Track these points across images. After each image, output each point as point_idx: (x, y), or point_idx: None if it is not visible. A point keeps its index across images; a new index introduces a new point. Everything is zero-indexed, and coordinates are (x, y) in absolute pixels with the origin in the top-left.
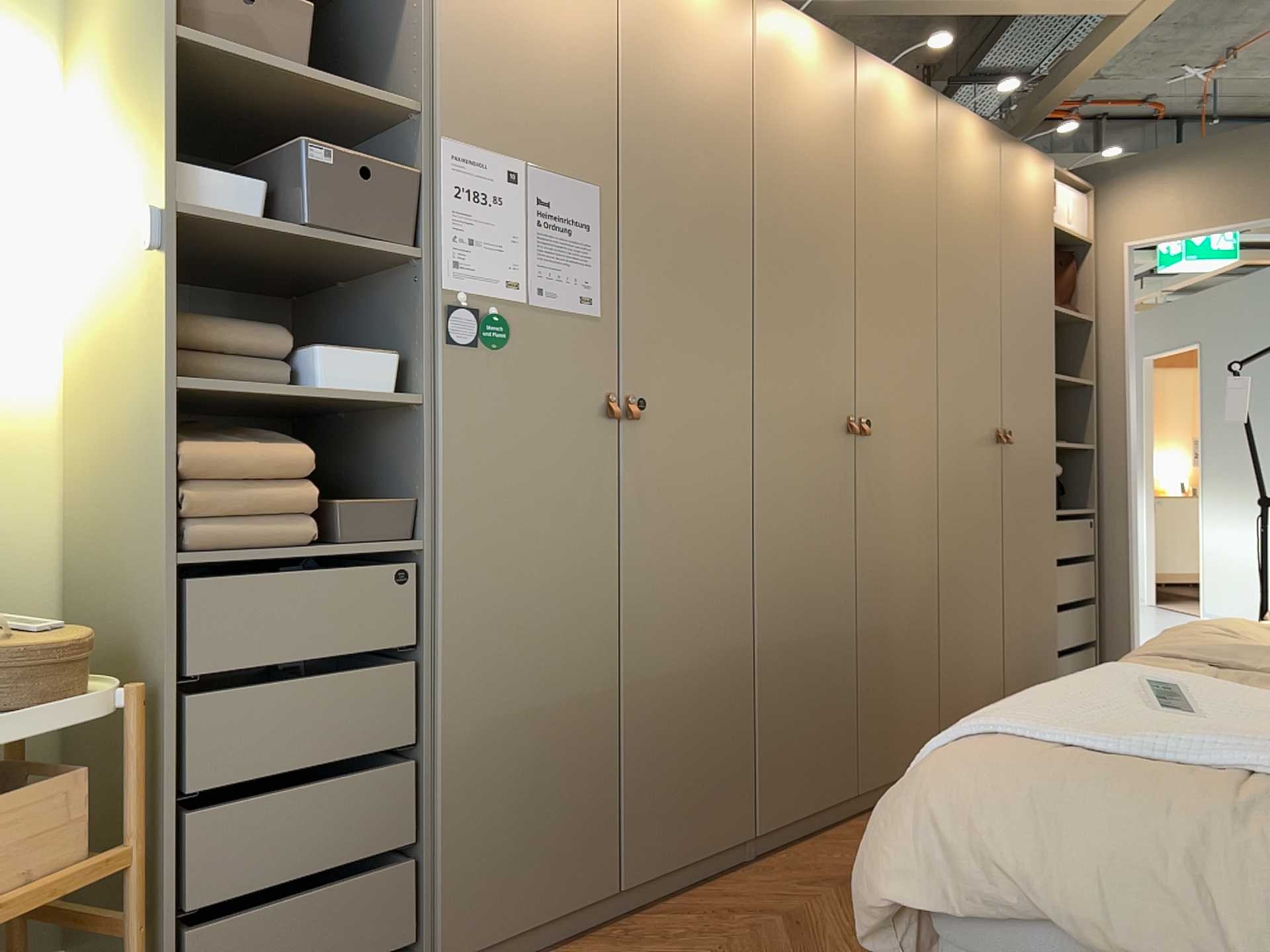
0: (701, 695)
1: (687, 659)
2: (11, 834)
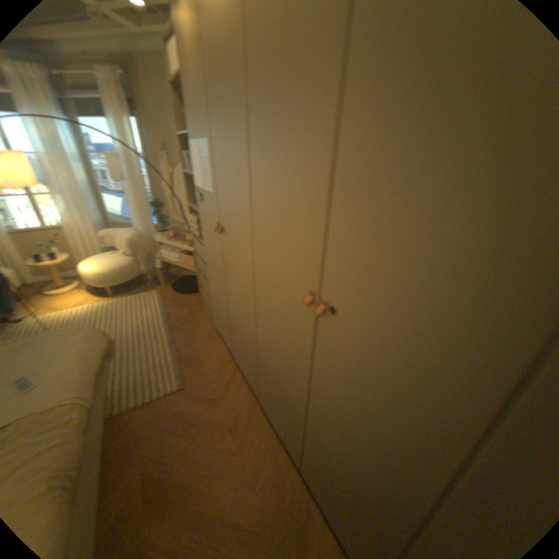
0: (244, 342)
1: (240, 327)
2: (187, 260)
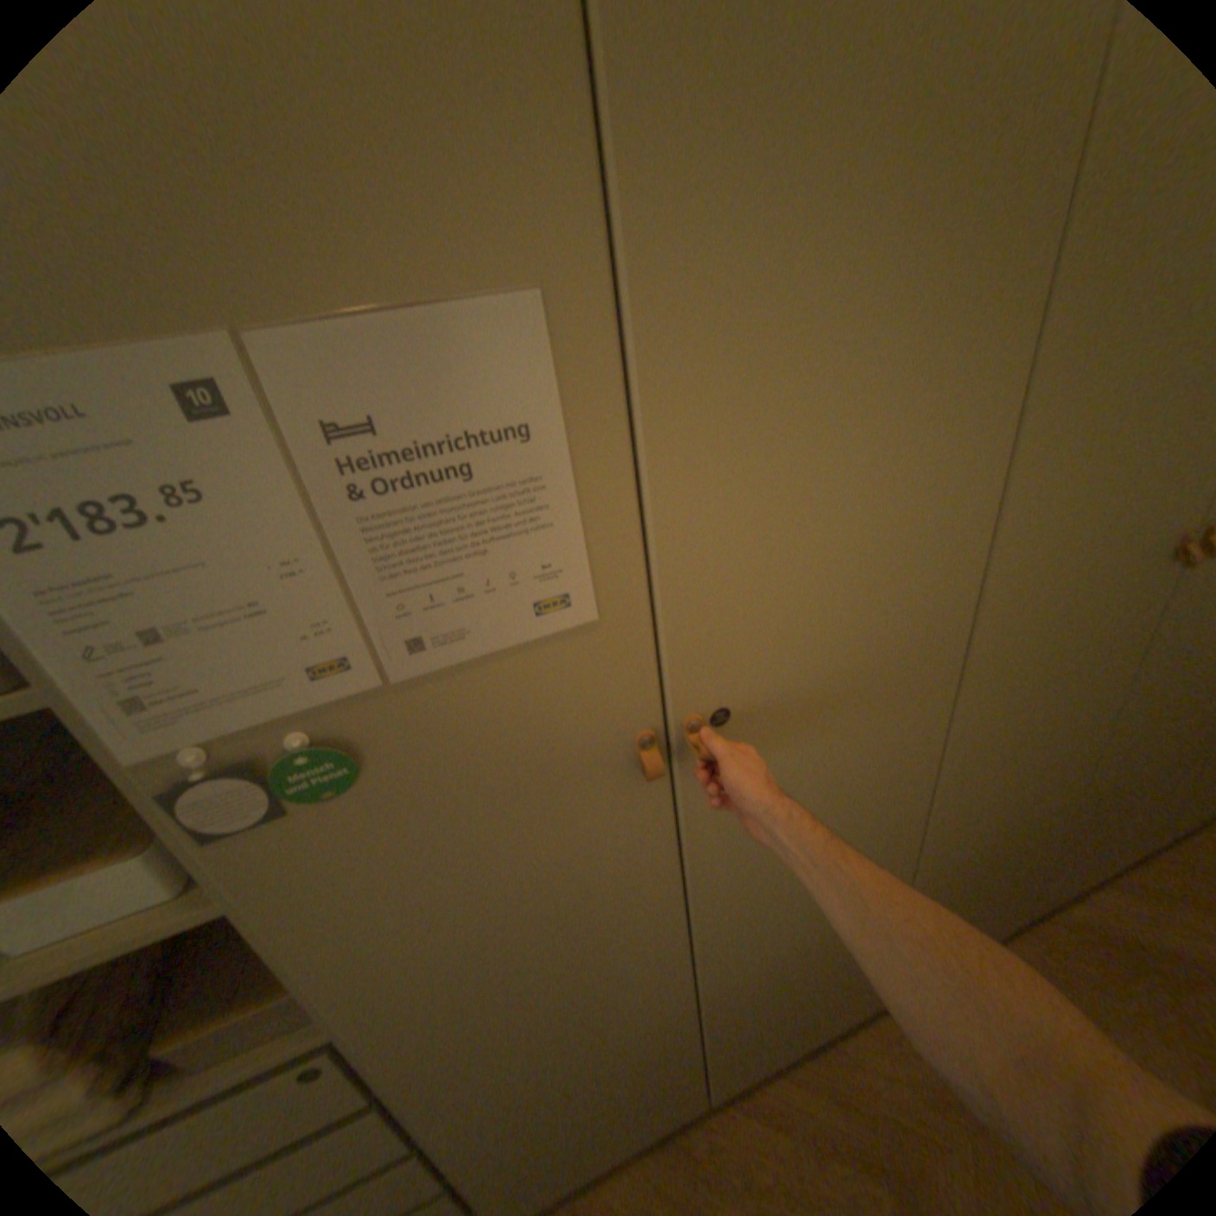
0: (838, 948)
1: (821, 931)
2: None
